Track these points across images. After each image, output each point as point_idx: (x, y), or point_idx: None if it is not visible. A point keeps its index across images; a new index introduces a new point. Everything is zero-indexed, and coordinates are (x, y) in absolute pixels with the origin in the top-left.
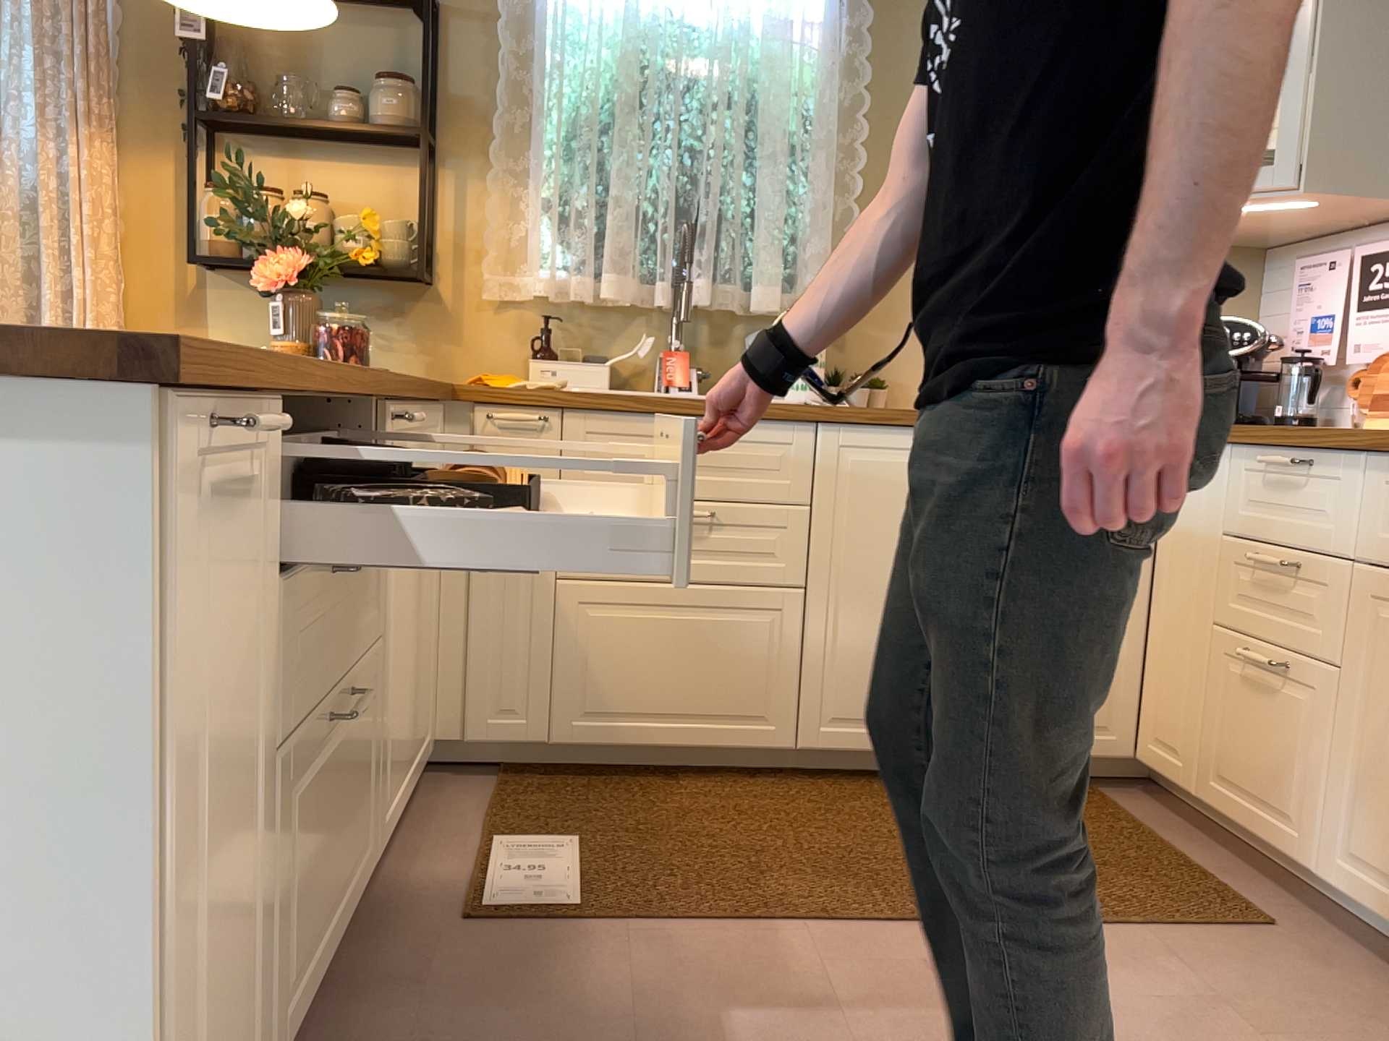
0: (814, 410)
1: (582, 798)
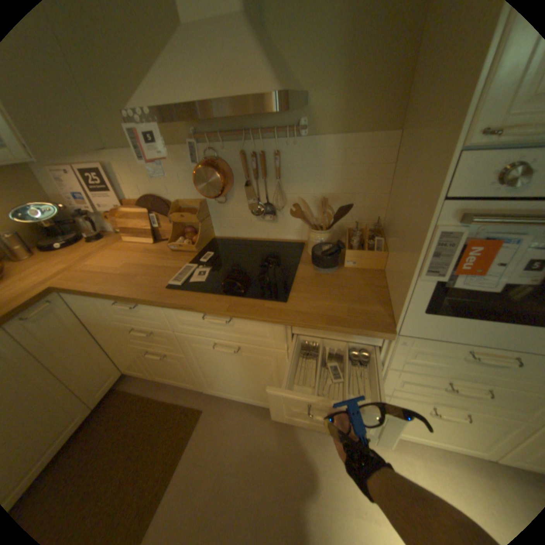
0: None
1: None
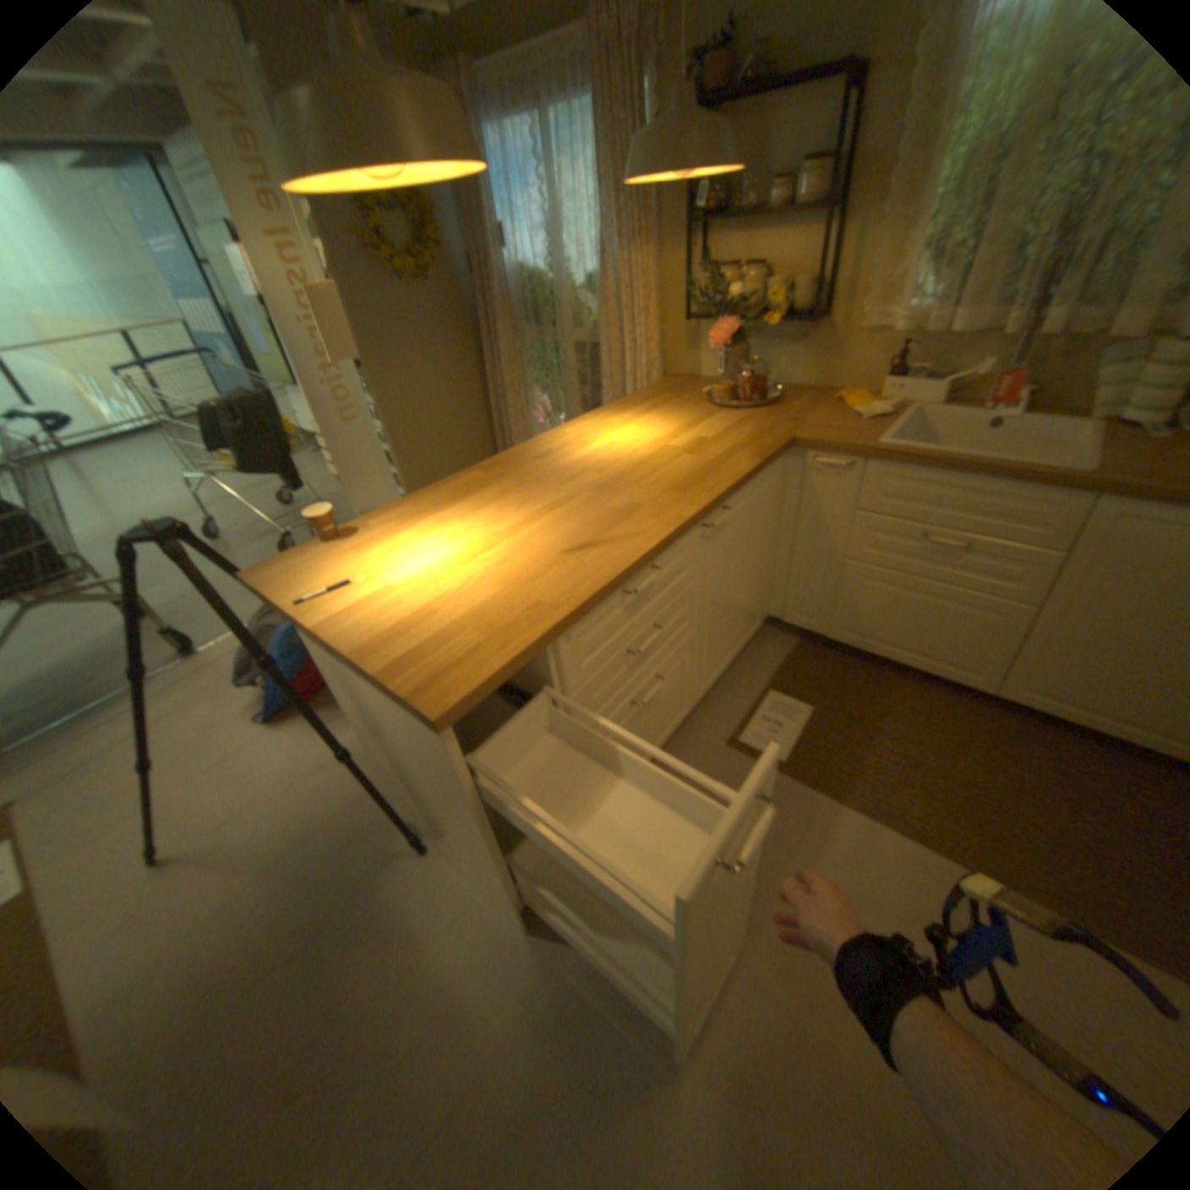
0: (1097, 485)
1: (835, 675)
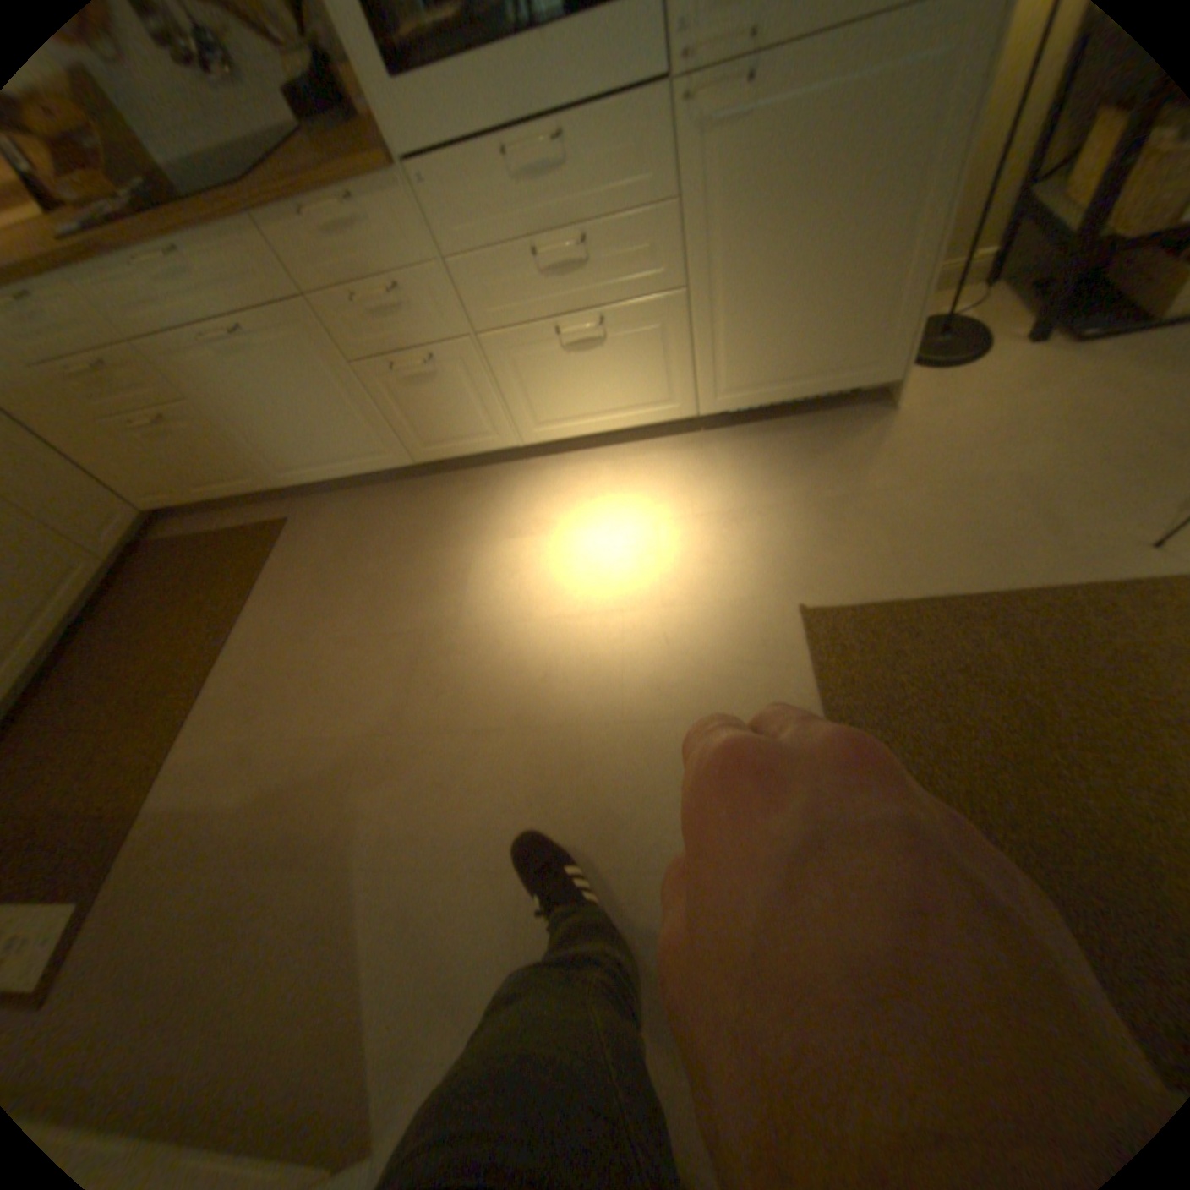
0: None
1: None
